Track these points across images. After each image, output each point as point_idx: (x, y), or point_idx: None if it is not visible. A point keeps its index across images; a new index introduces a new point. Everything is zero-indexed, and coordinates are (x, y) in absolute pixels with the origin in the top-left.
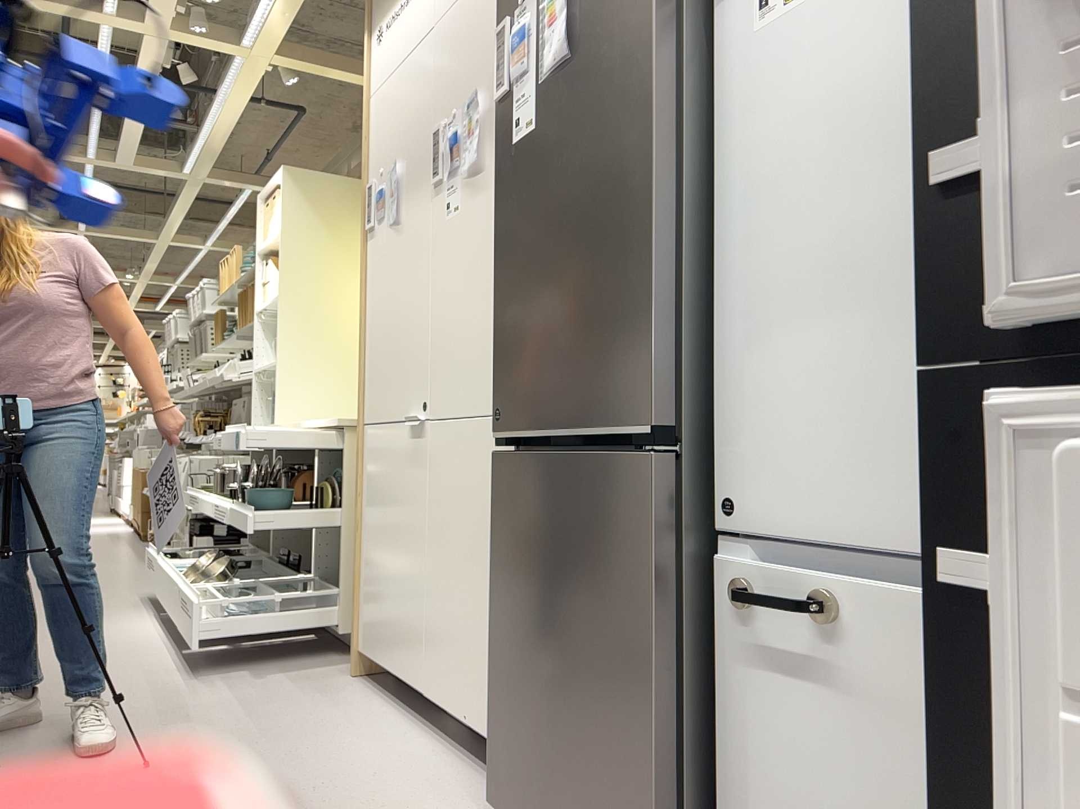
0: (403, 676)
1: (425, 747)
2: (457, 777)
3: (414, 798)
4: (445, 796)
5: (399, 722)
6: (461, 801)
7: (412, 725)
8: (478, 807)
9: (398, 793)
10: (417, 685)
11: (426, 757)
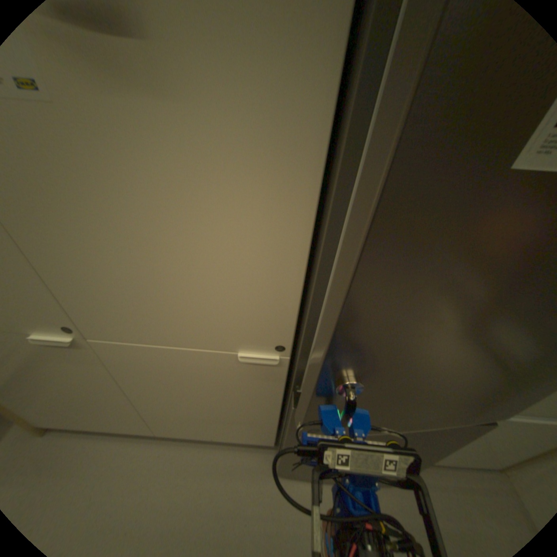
0: (119, 433)
1: (179, 456)
2: (223, 462)
3: (229, 499)
4: (237, 481)
5: (136, 450)
6: (247, 477)
7: (147, 446)
8: (257, 472)
9: (218, 504)
10: (142, 434)
11: (191, 463)
